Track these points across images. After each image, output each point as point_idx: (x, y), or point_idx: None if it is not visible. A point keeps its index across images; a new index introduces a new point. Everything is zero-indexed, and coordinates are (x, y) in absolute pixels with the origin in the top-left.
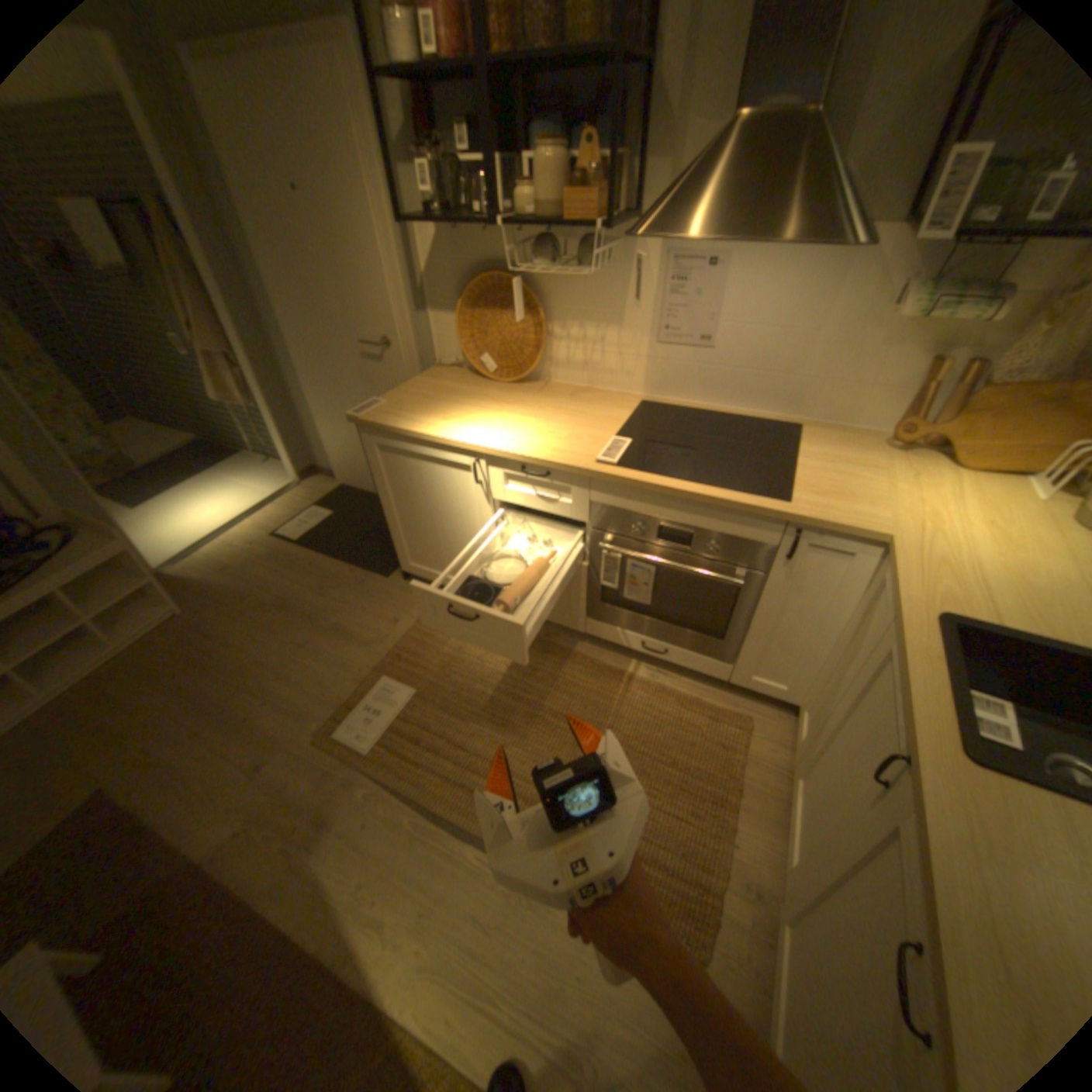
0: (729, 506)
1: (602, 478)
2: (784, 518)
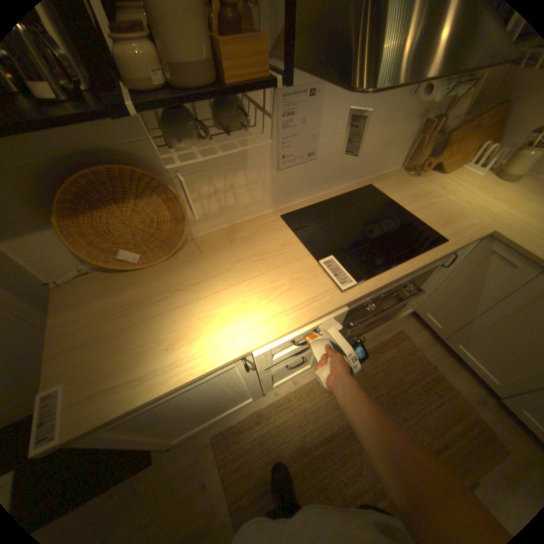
0: (430, 262)
1: (358, 298)
2: (454, 251)
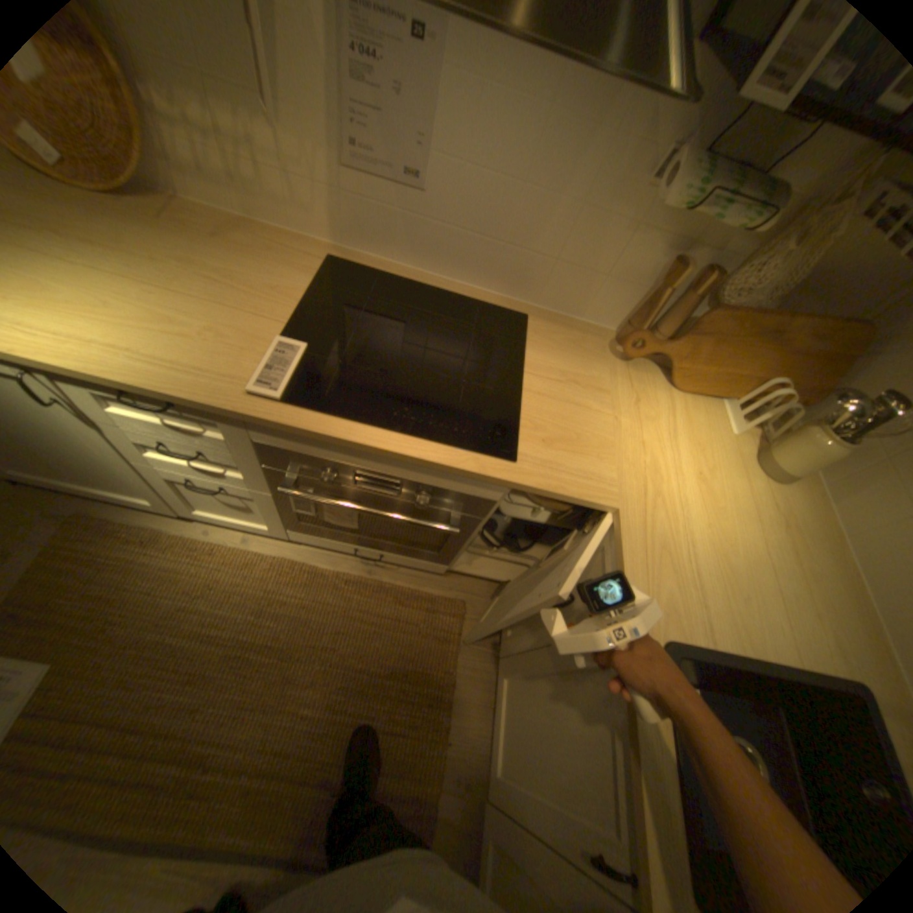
0: (444, 470)
1: (261, 423)
2: (509, 486)
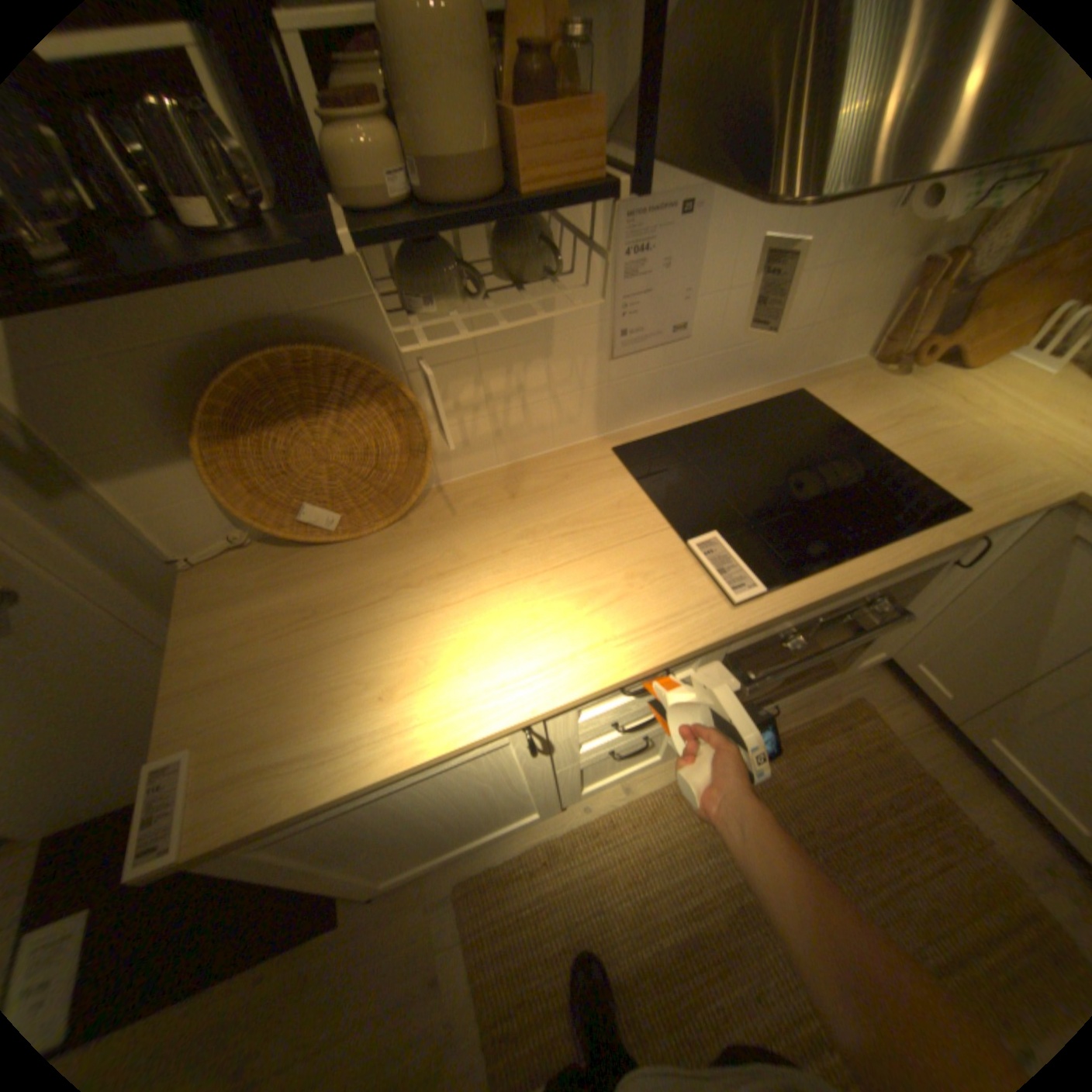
0: (930, 555)
1: (769, 621)
2: (985, 532)
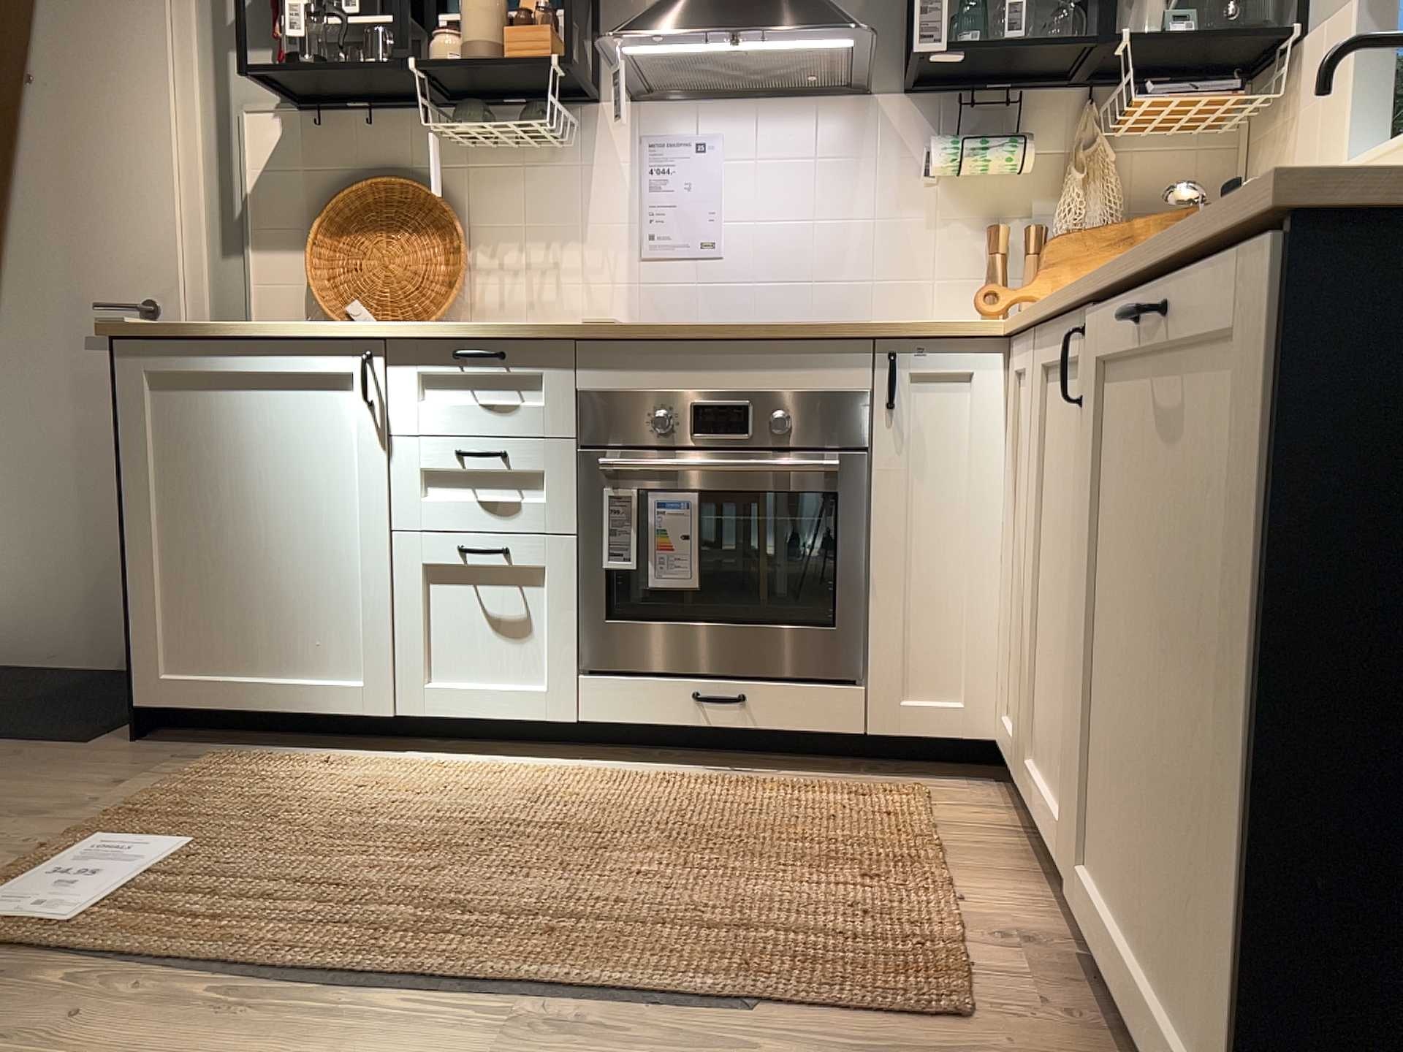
0: (793, 331)
1: (597, 331)
2: (869, 331)
